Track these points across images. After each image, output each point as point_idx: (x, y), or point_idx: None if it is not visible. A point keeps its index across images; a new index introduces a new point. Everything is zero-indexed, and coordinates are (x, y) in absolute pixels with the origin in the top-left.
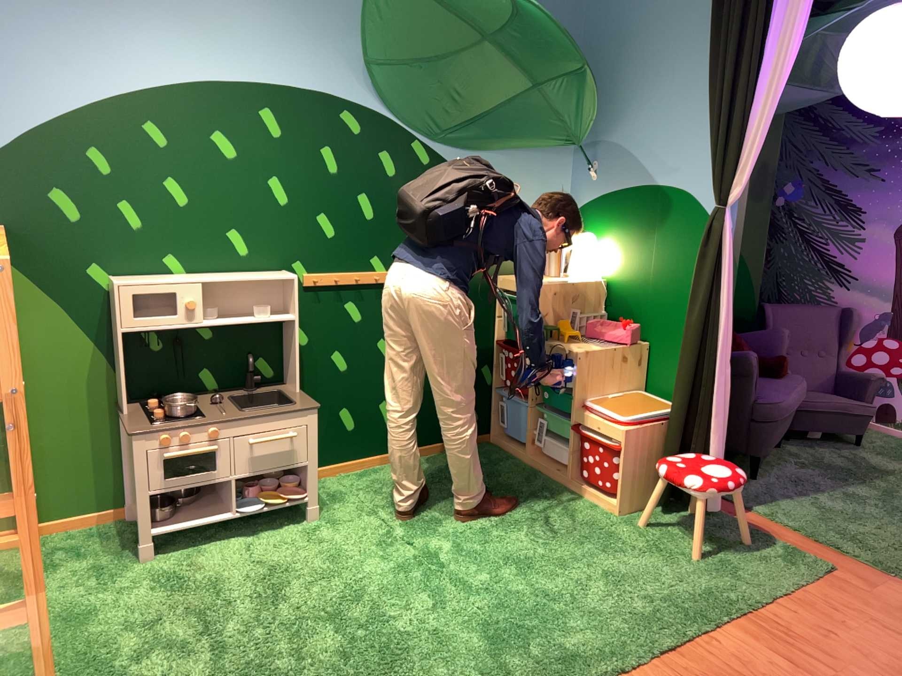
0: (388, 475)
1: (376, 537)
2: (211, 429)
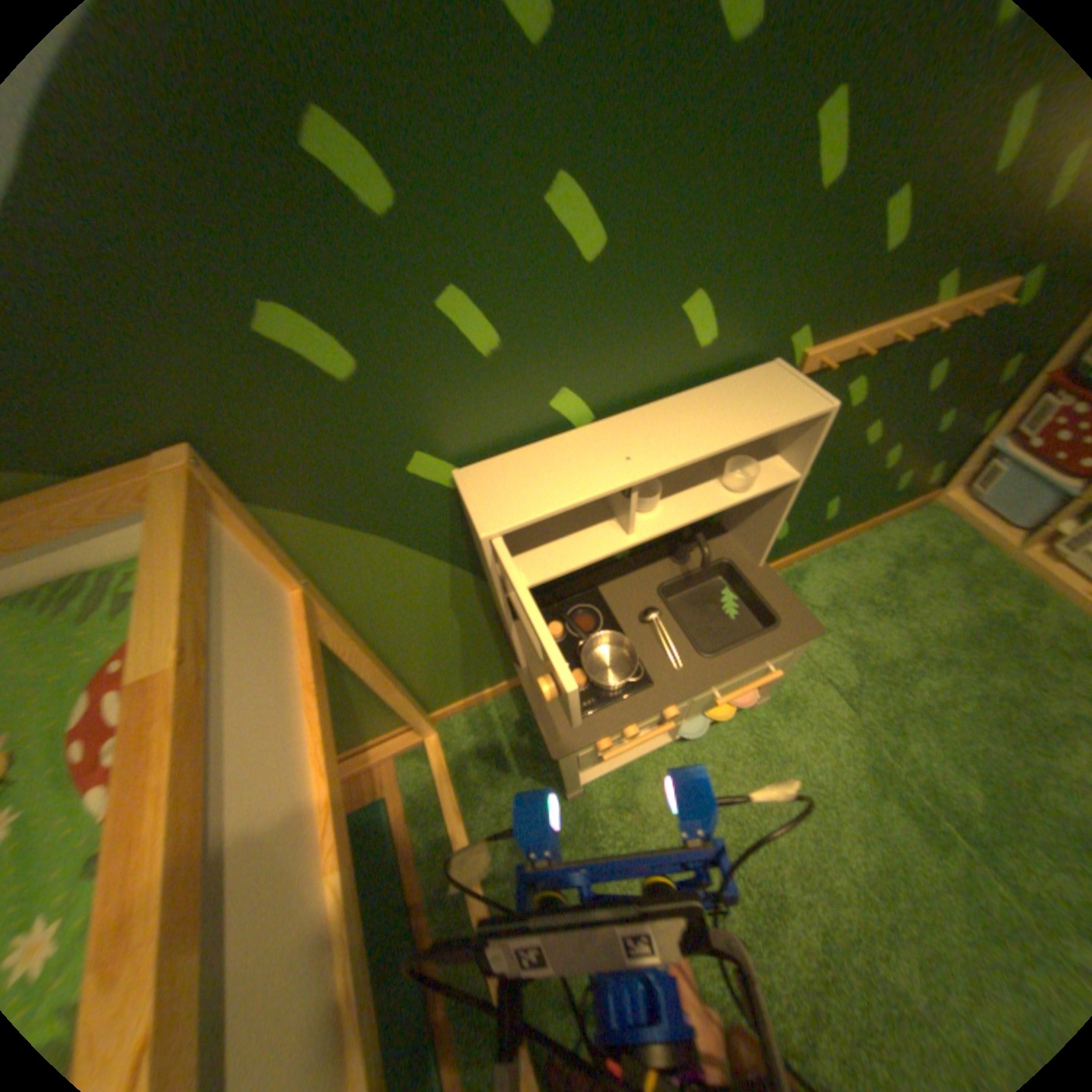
0: (821, 592)
1: (858, 765)
2: (658, 714)
